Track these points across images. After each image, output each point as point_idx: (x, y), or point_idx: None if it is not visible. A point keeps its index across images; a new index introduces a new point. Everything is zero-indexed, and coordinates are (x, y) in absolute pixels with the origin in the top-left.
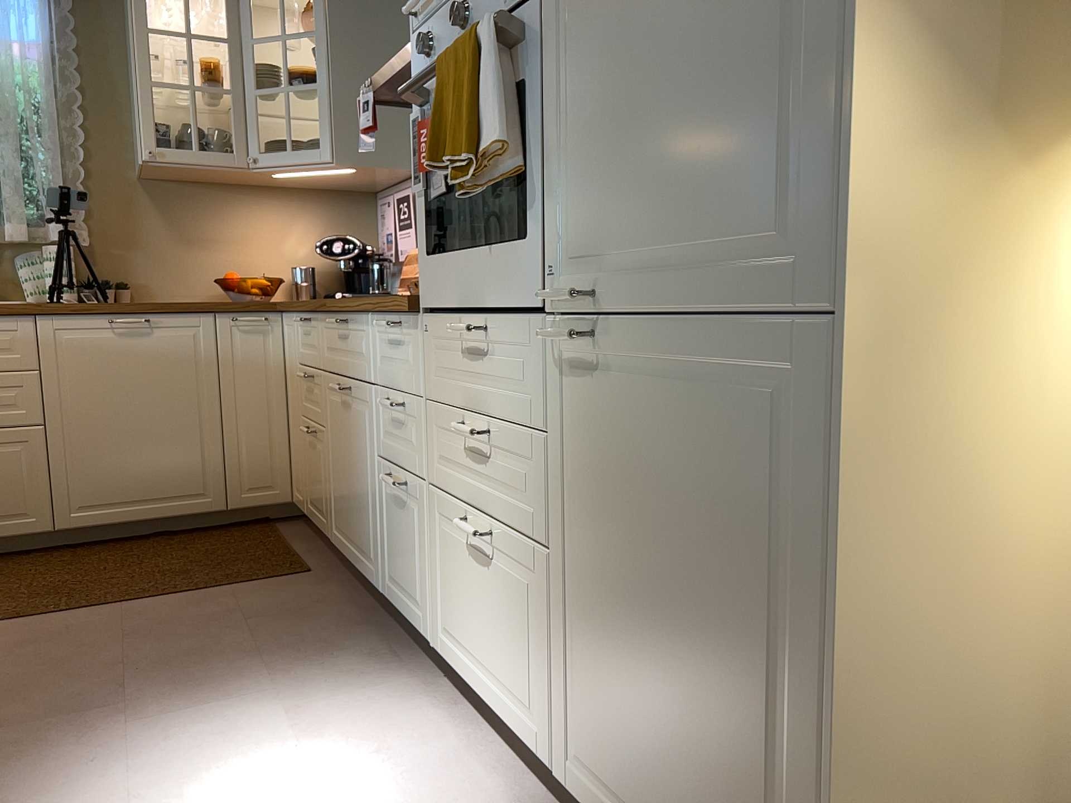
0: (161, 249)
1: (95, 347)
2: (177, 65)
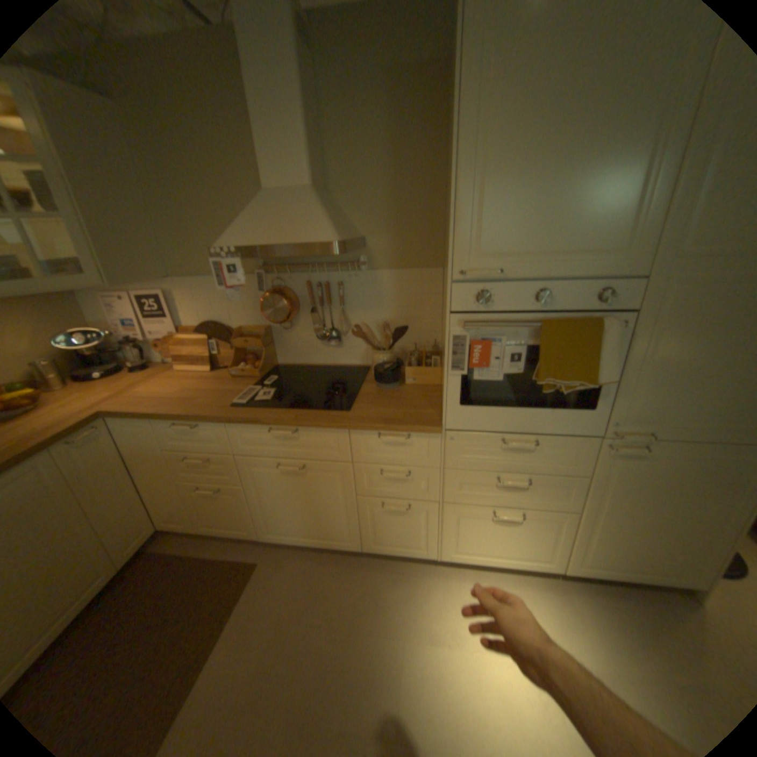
0: None
1: None
2: None
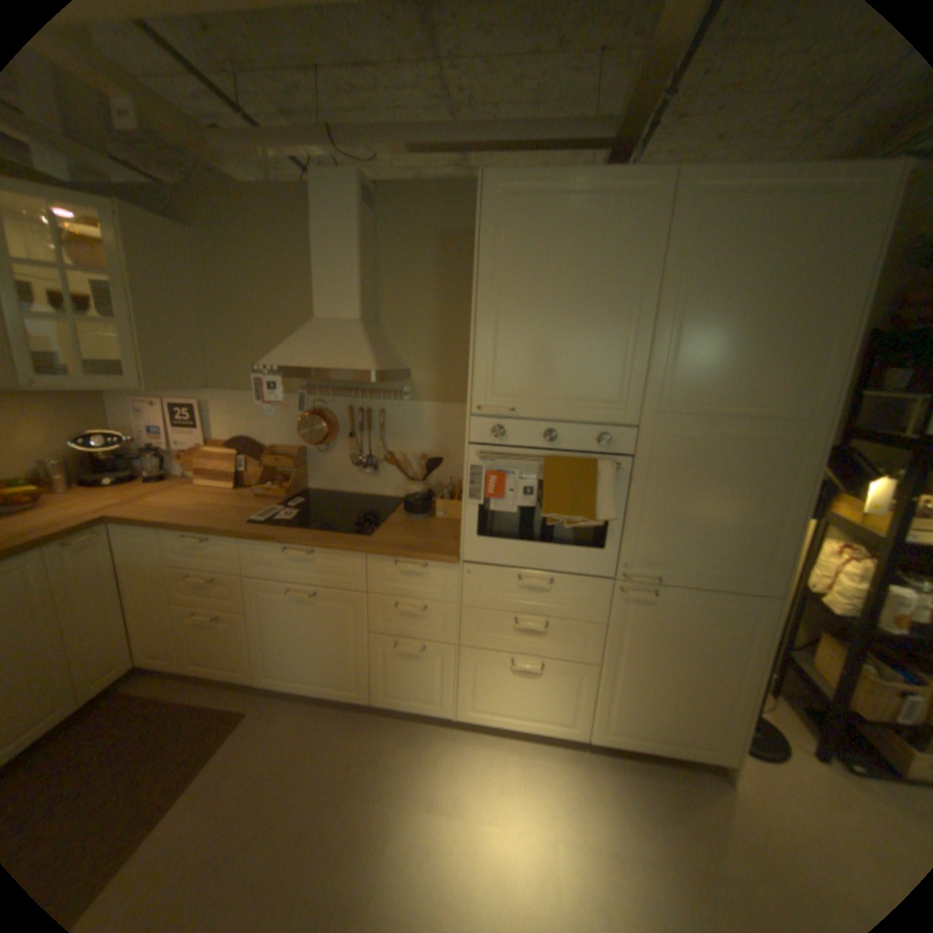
0: None
1: None
2: None
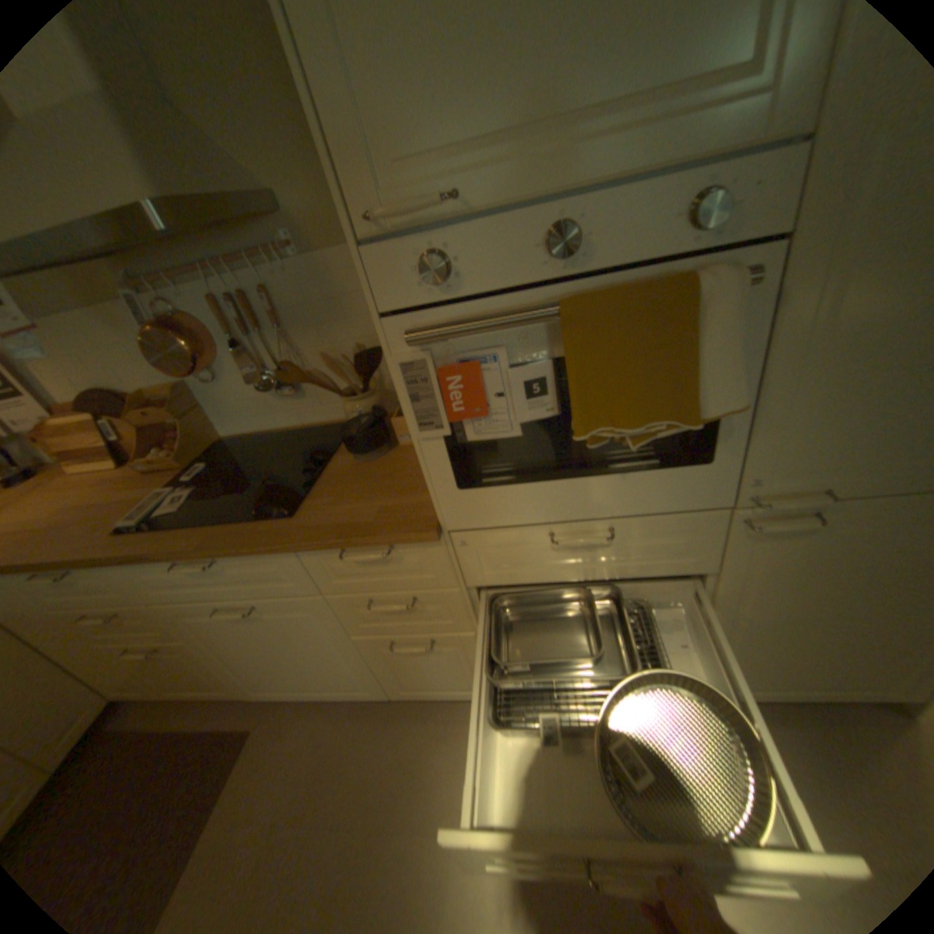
0: None
1: None
2: None
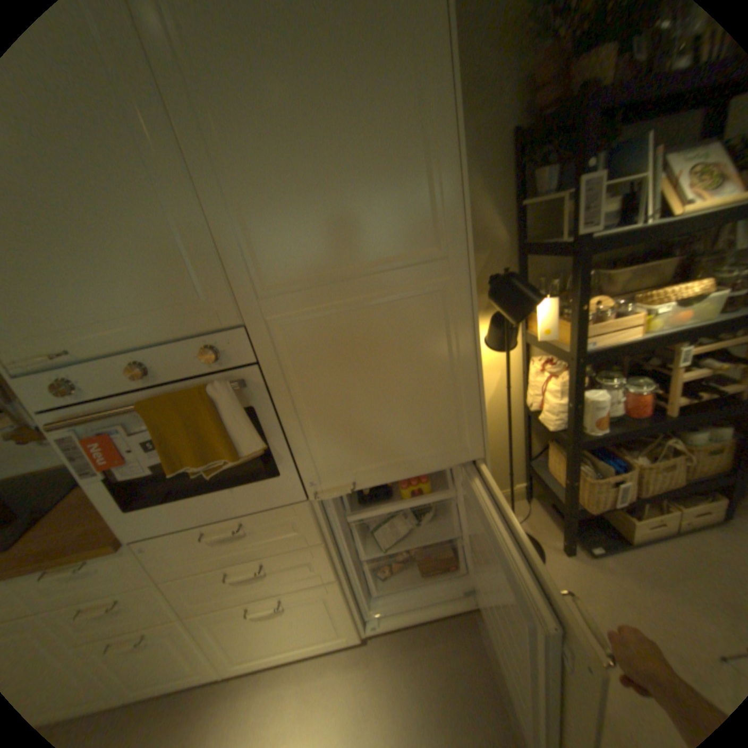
0: None
1: None
2: None
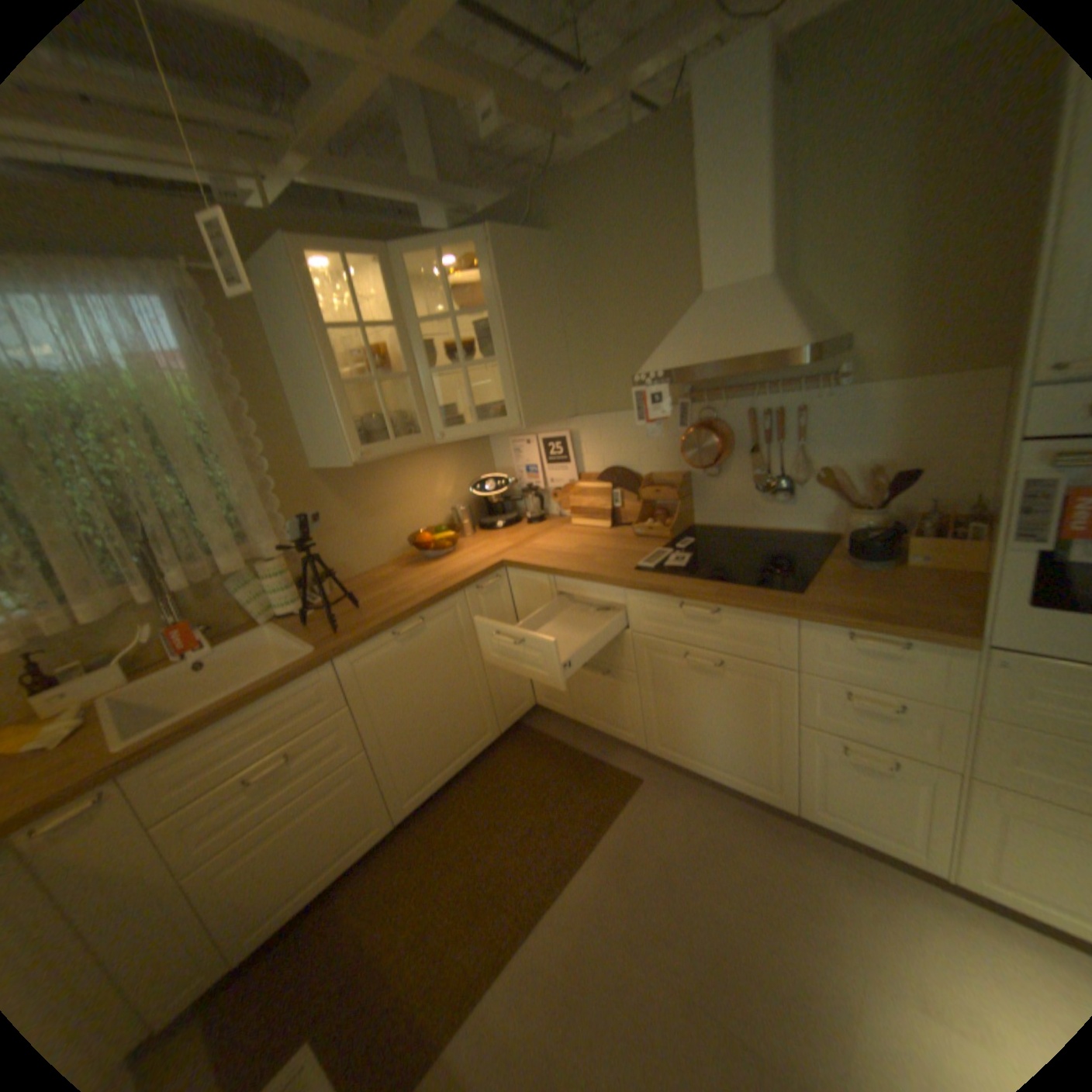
0: (347, 529)
1: (387, 662)
2: (349, 358)
